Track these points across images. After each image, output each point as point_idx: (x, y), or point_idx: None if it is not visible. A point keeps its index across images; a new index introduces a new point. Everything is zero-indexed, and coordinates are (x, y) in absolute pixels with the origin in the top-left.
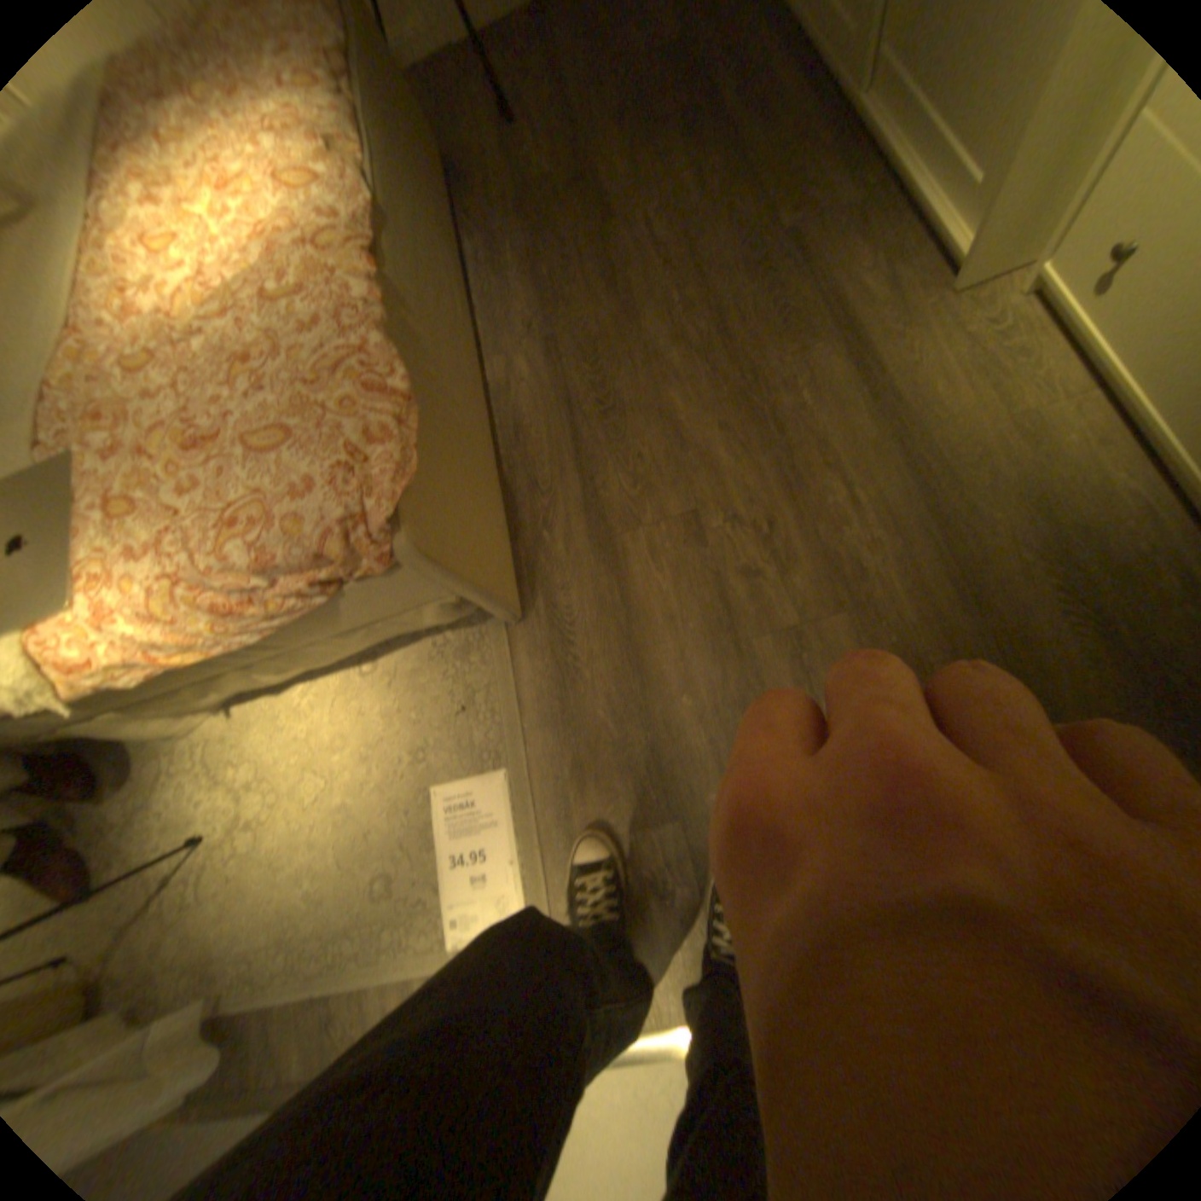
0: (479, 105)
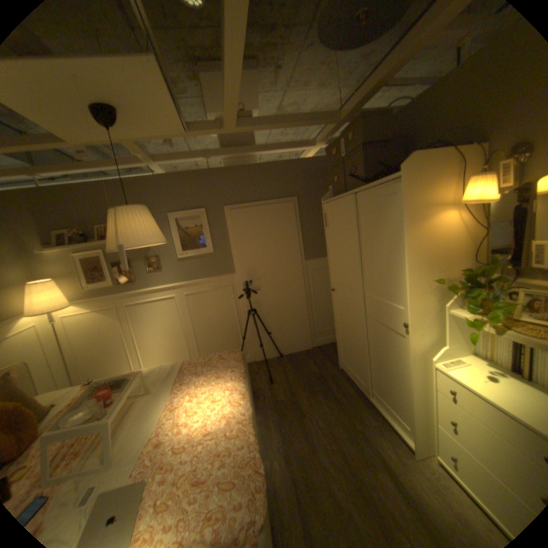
0: (263, 377)
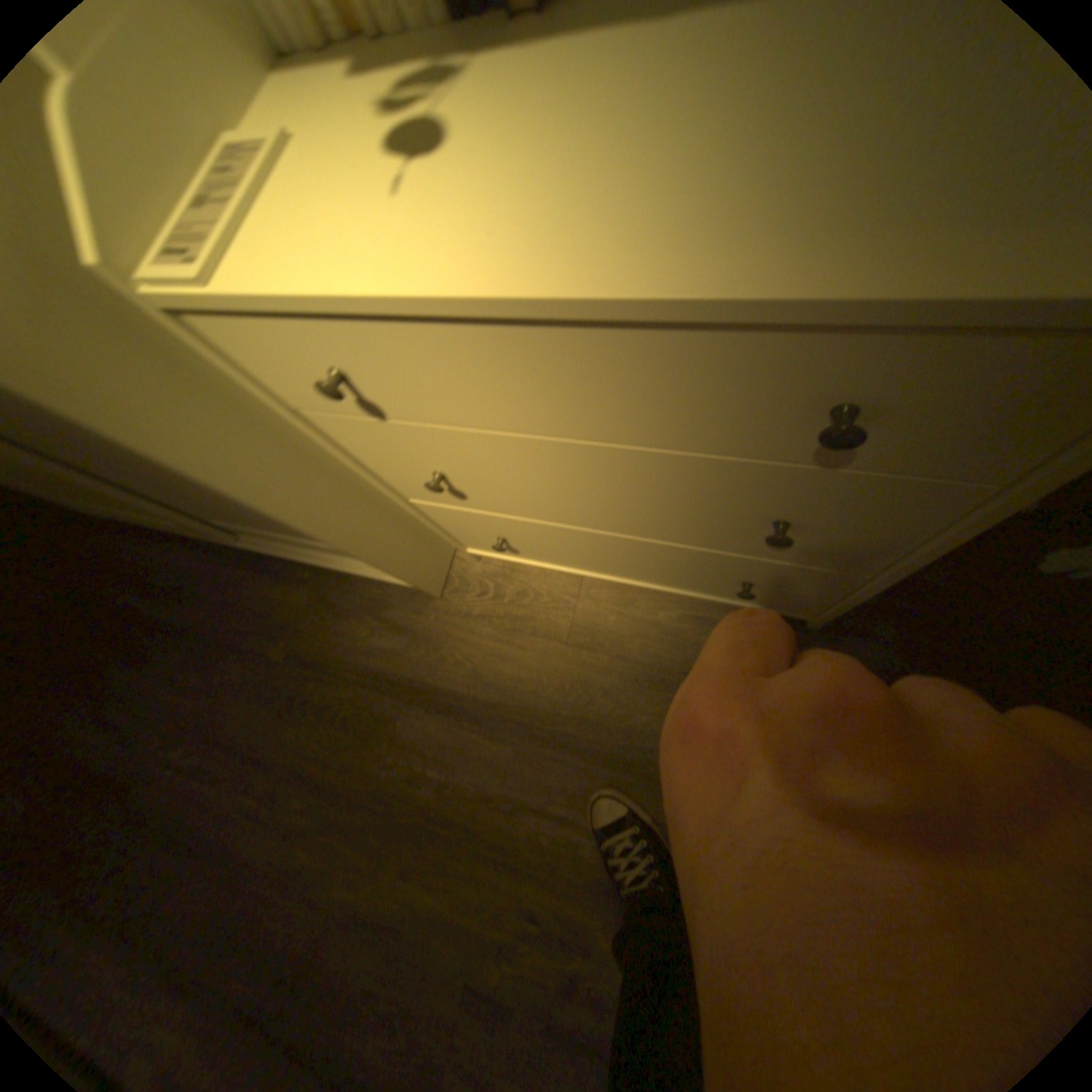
0: None
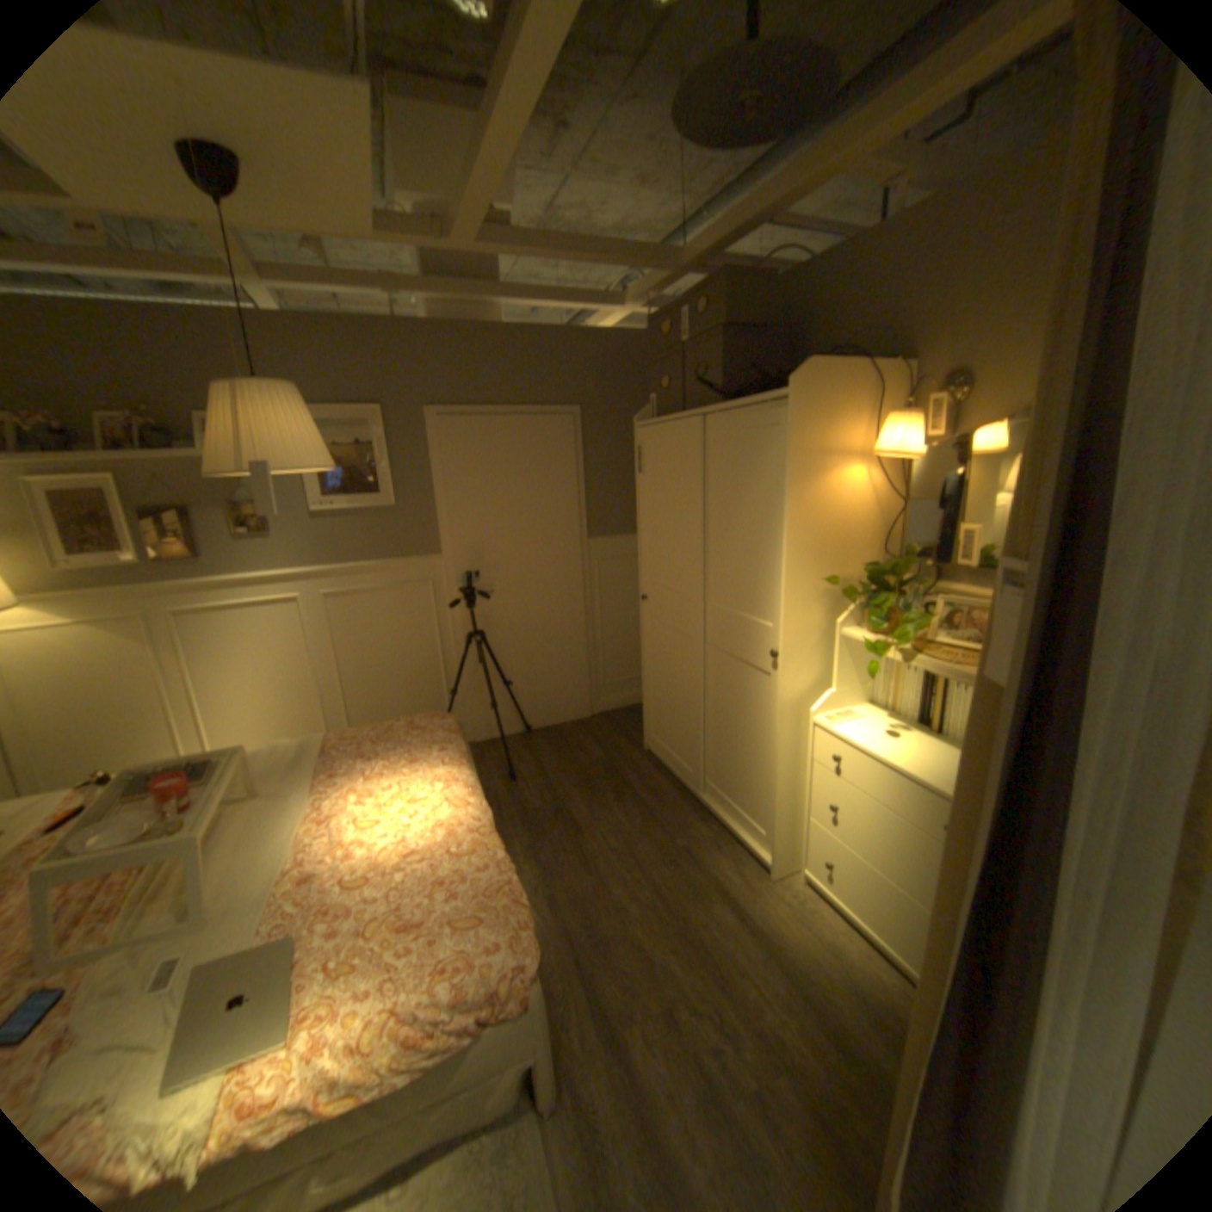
0: (494, 771)
